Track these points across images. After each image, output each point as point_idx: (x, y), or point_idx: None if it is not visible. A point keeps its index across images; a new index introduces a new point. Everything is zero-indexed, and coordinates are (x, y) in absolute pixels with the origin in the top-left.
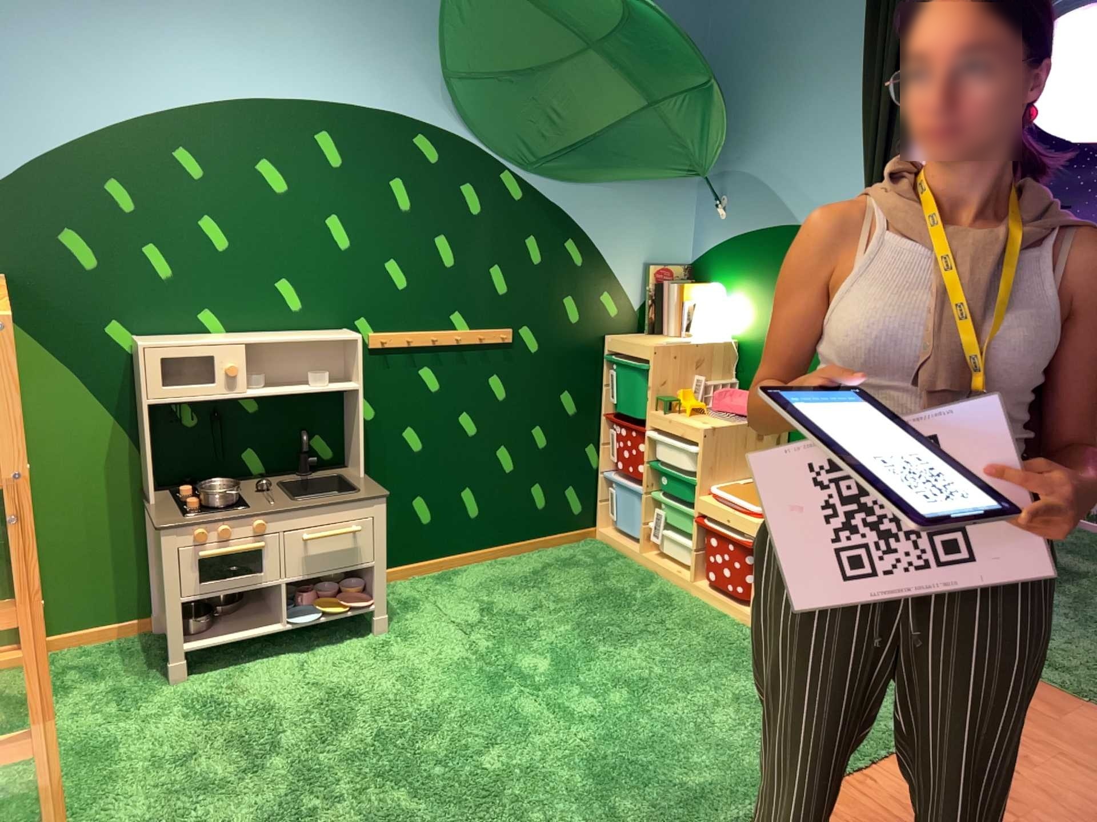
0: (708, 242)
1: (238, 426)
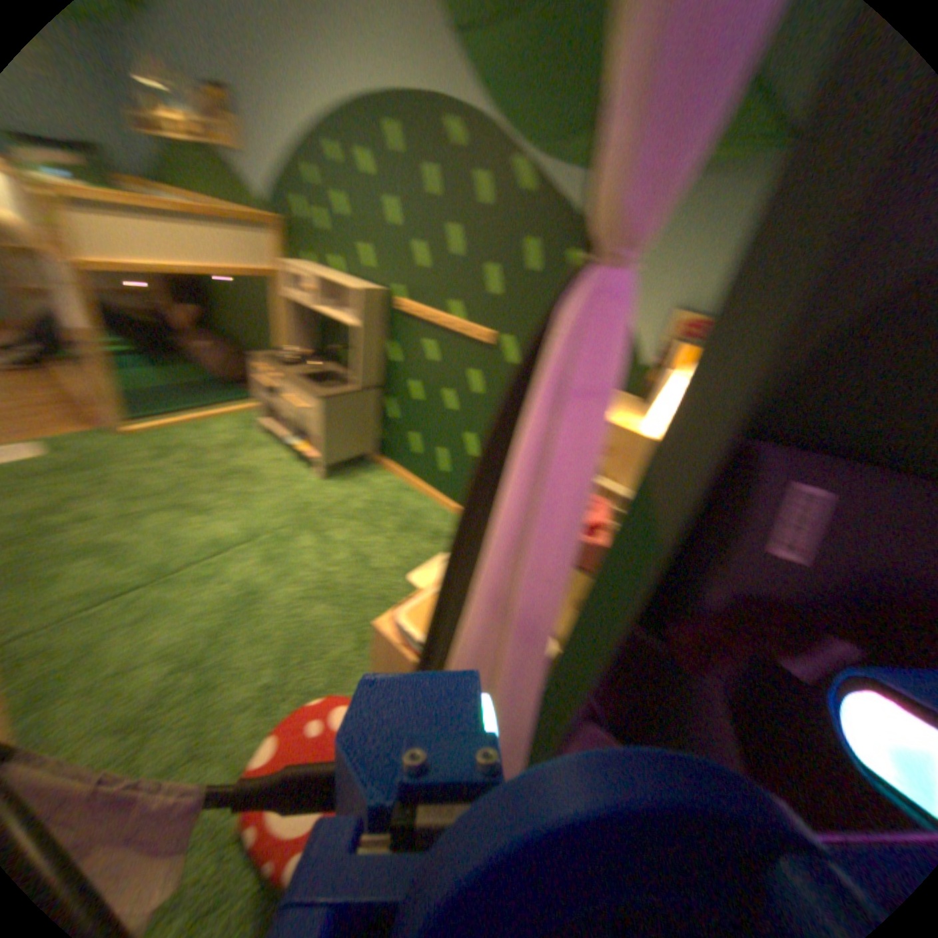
0: None
1: (337, 331)
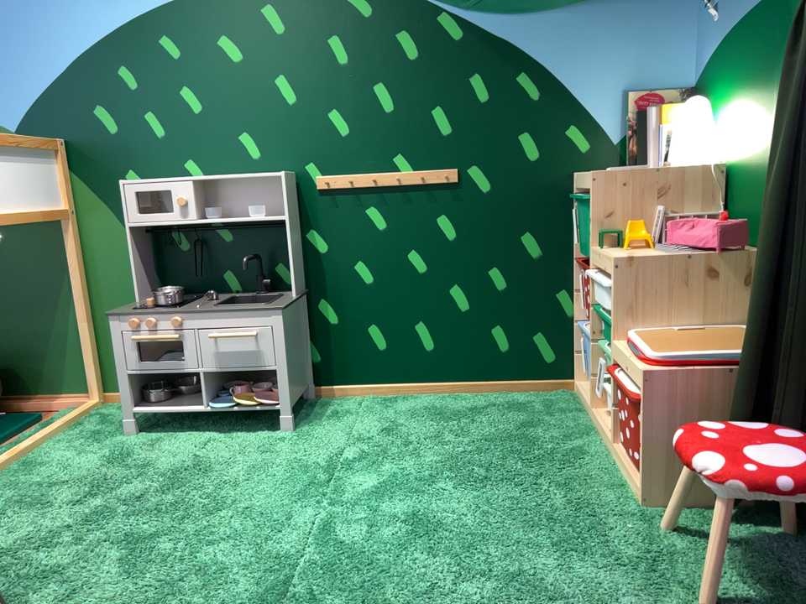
0: (707, 50)
1: (214, 251)
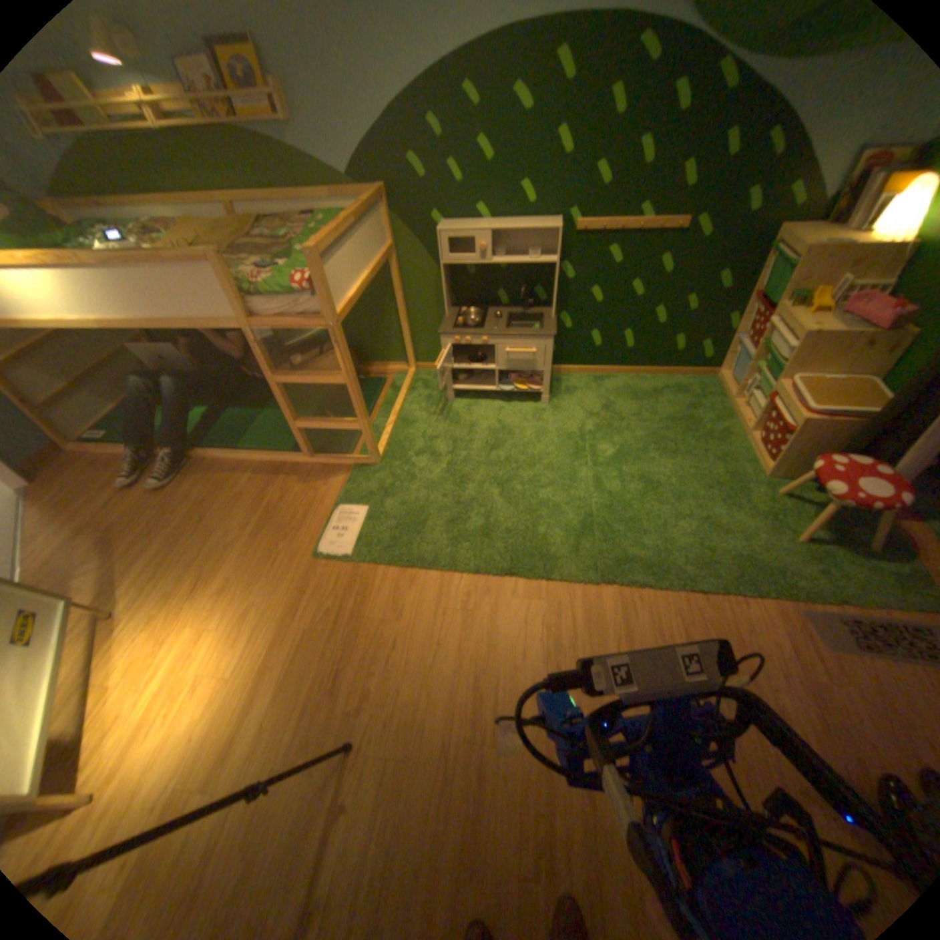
0: None
1: (492, 277)
